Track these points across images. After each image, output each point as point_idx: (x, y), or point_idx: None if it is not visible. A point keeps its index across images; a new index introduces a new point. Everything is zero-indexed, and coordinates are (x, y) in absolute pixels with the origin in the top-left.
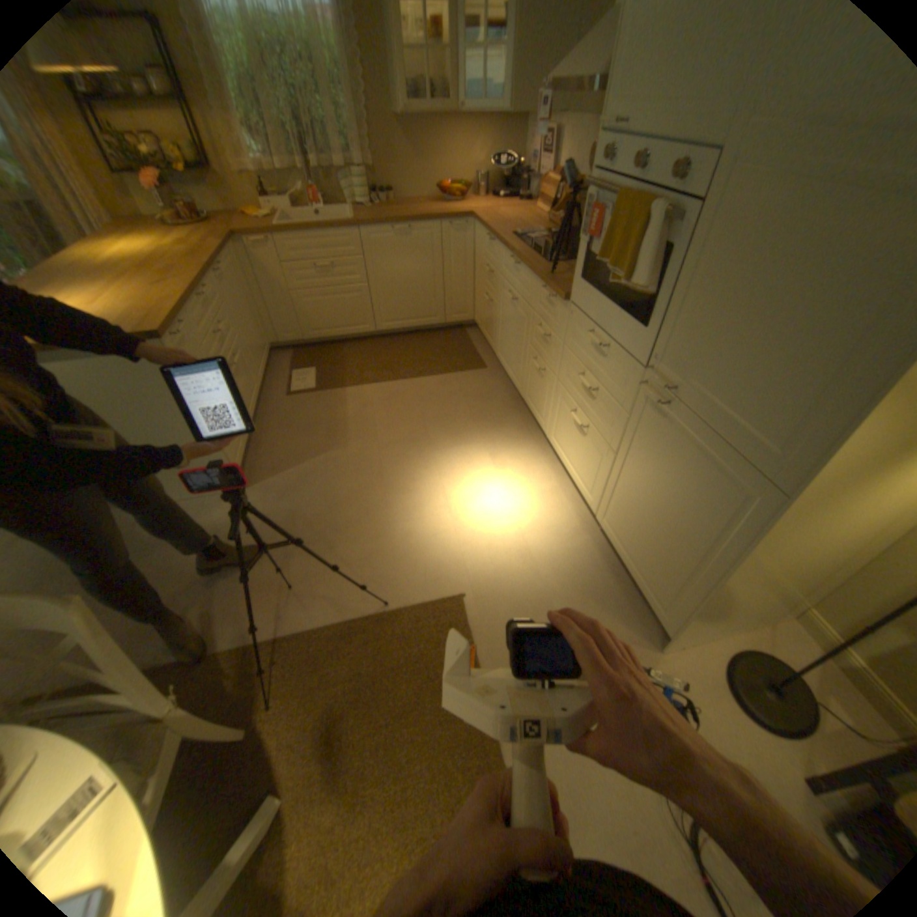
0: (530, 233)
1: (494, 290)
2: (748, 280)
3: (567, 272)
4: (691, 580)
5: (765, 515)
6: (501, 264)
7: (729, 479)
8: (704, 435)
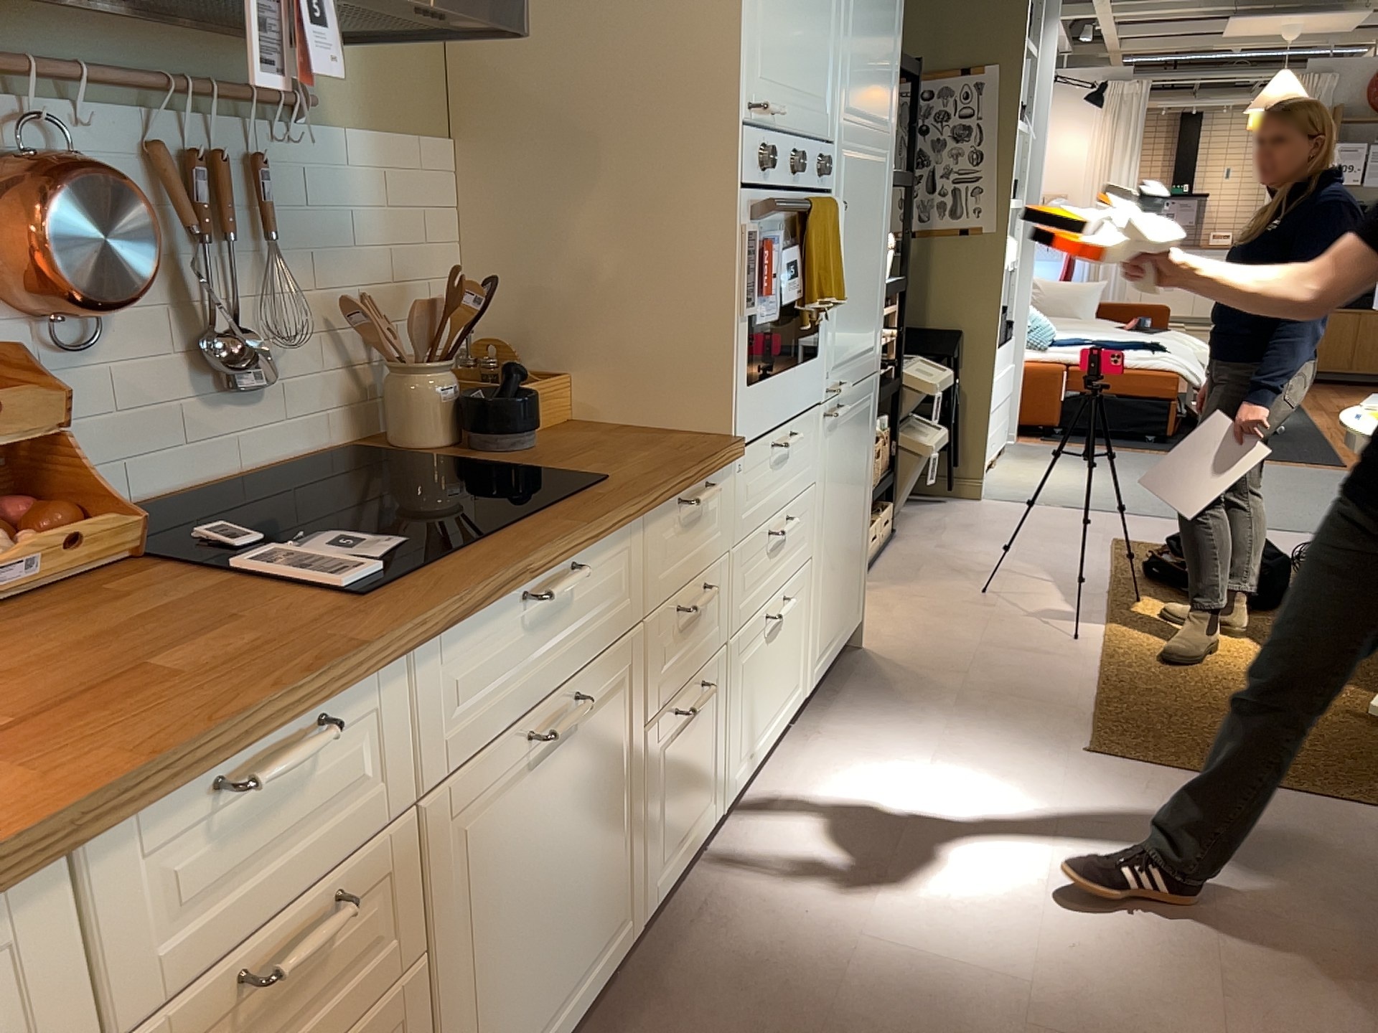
0: (323, 556)
1: (369, 951)
2: (857, 241)
3: (615, 458)
4: (864, 526)
5: (878, 394)
6: (429, 730)
7: (866, 401)
8: (856, 391)
